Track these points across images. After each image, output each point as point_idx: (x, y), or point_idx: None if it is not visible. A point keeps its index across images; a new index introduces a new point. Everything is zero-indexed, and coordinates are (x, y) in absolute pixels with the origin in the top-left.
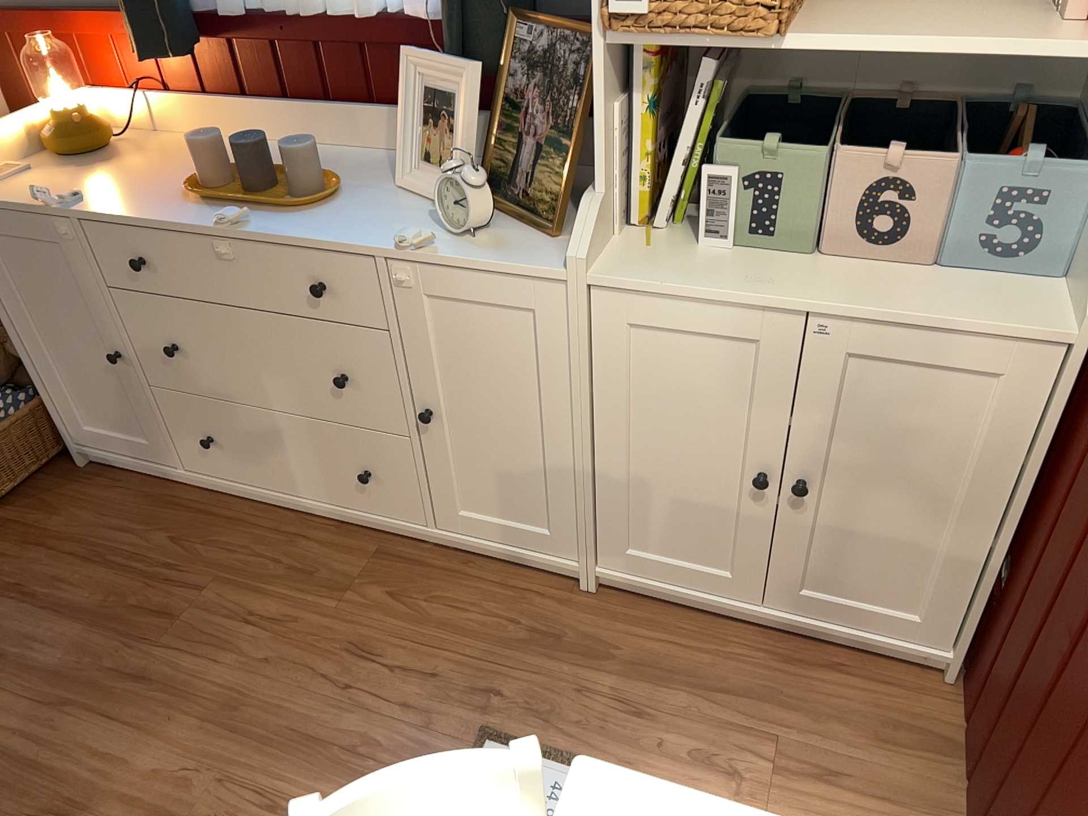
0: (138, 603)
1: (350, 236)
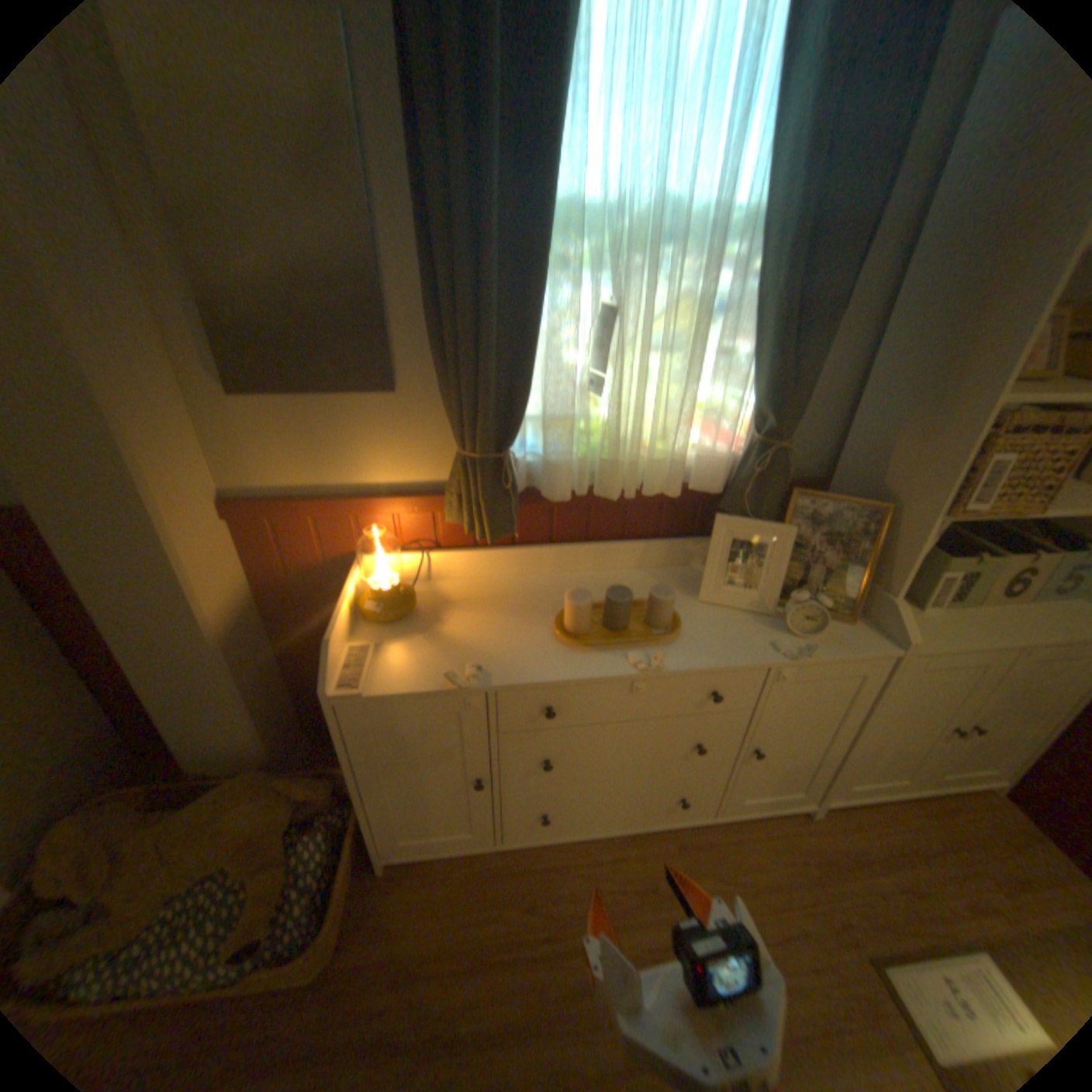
0: (554, 1002)
1: (736, 654)
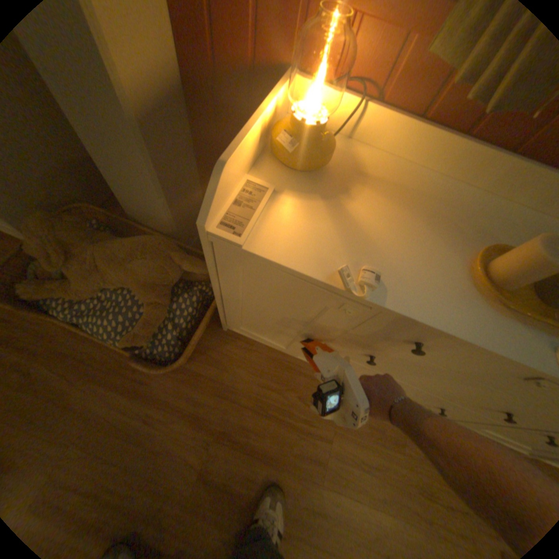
0: (297, 457)
1: None
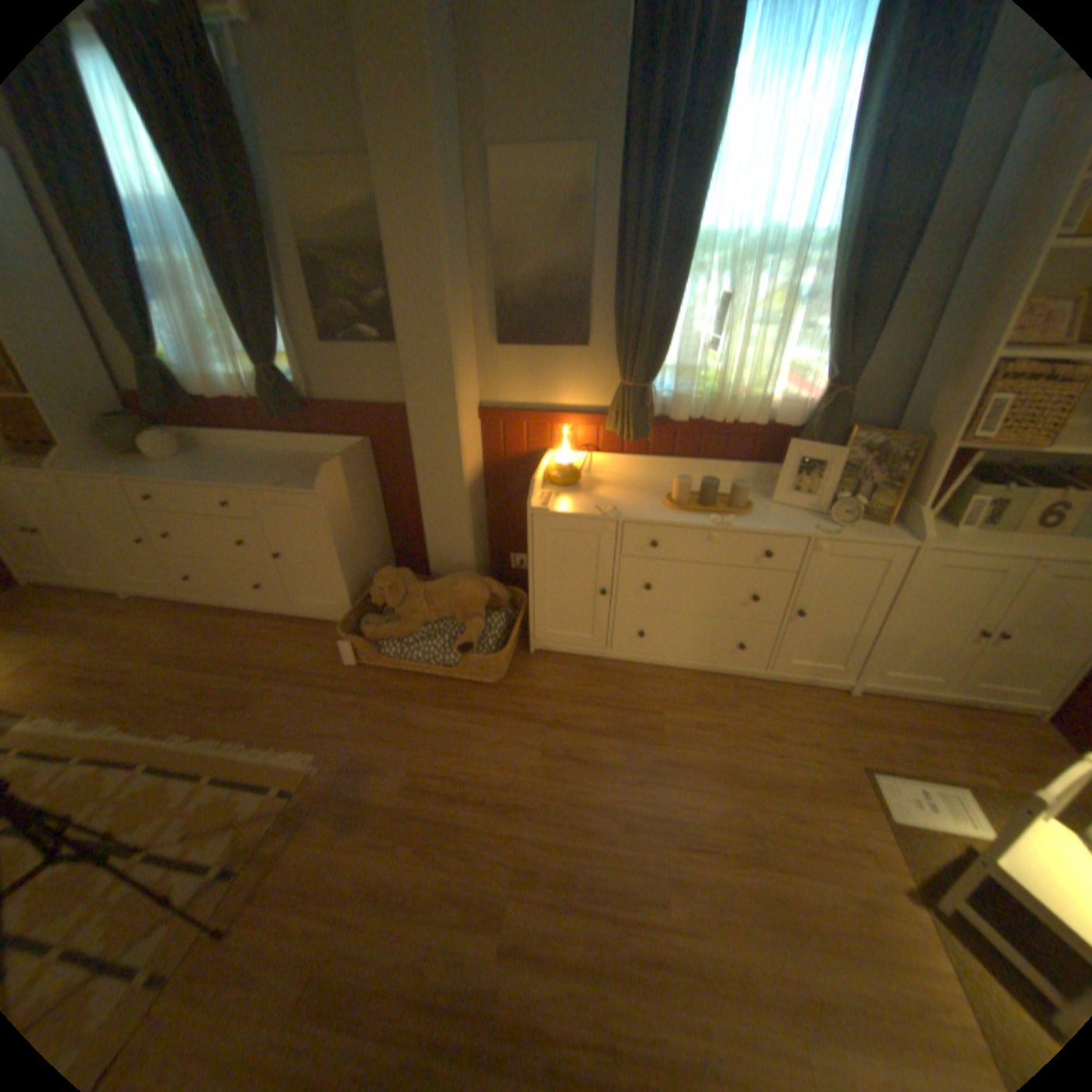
0: (630, 728)
1: (786, 527)
